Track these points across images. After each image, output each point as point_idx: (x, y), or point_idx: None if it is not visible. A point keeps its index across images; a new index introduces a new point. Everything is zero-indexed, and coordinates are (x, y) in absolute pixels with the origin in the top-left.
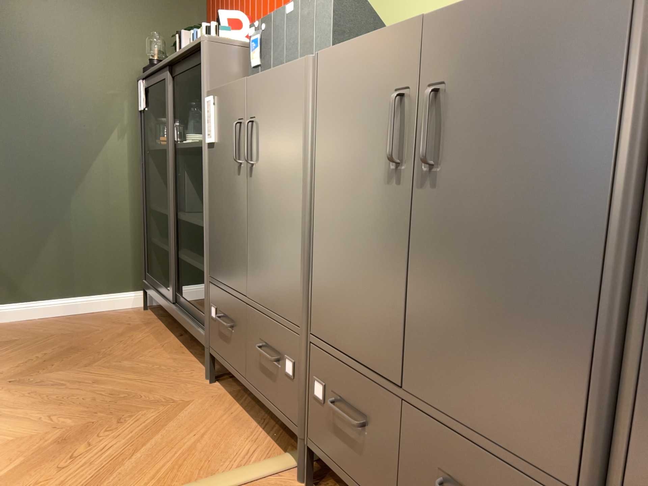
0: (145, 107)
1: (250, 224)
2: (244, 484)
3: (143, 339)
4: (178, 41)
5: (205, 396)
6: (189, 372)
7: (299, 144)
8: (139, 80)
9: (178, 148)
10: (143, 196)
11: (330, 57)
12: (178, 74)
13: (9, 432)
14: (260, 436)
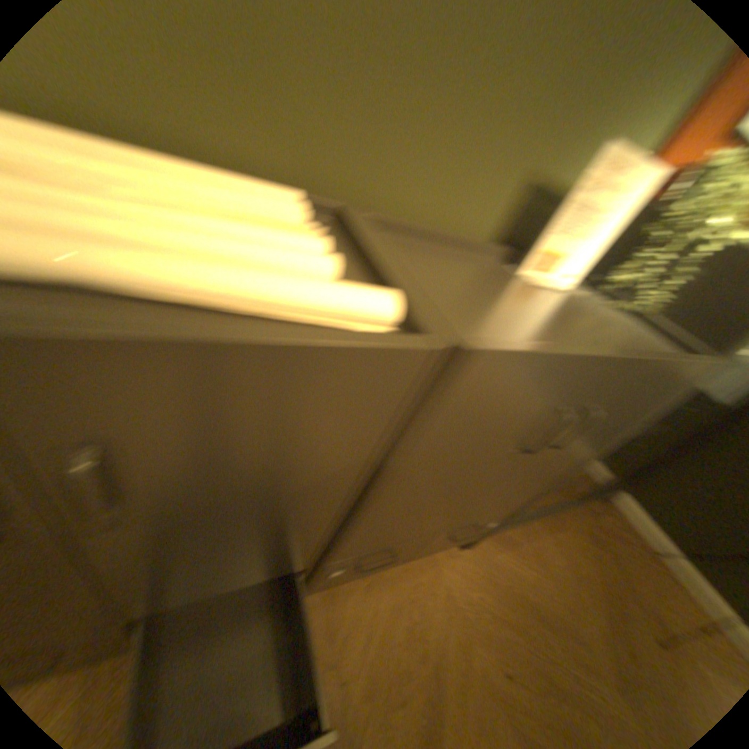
0: None
1: None
2: None
3: None
4: None
5: None
6: None
7: None
8: None
9: None
10: None
11: None
12: None
13: None
14: None
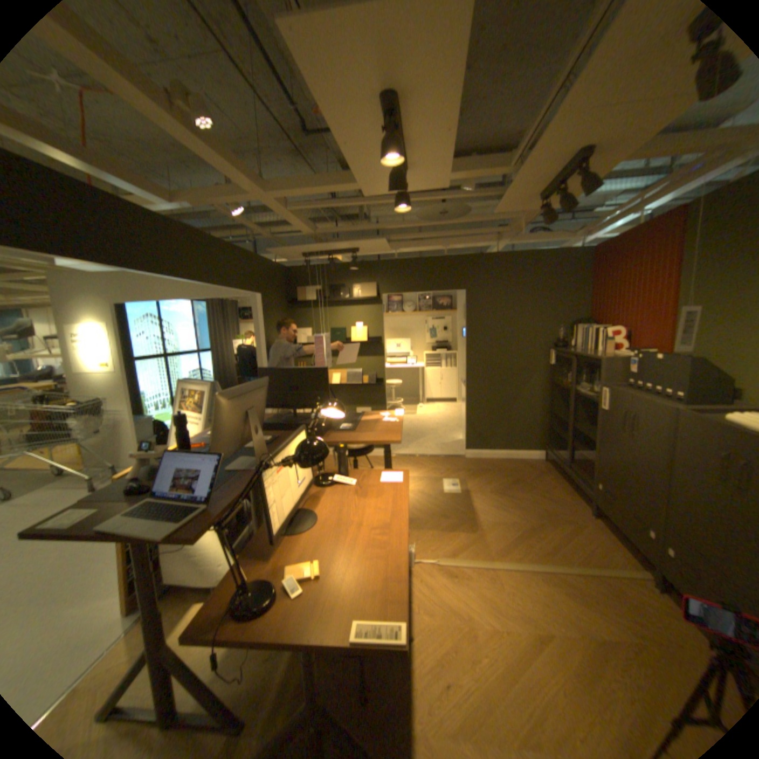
0: (555, 363)
1: (632, 460)
2: (627, 579)
3: (552, 483)
4: (575, 328)
5: (596, 527)
6: (583, 510)
7: (667, 441)
8: (551, 348)
9: (578, 393)
10: (550, 406)
11: (689, 415)
12: (582, 359)
13: (512, 519)
14: (633, 559)
